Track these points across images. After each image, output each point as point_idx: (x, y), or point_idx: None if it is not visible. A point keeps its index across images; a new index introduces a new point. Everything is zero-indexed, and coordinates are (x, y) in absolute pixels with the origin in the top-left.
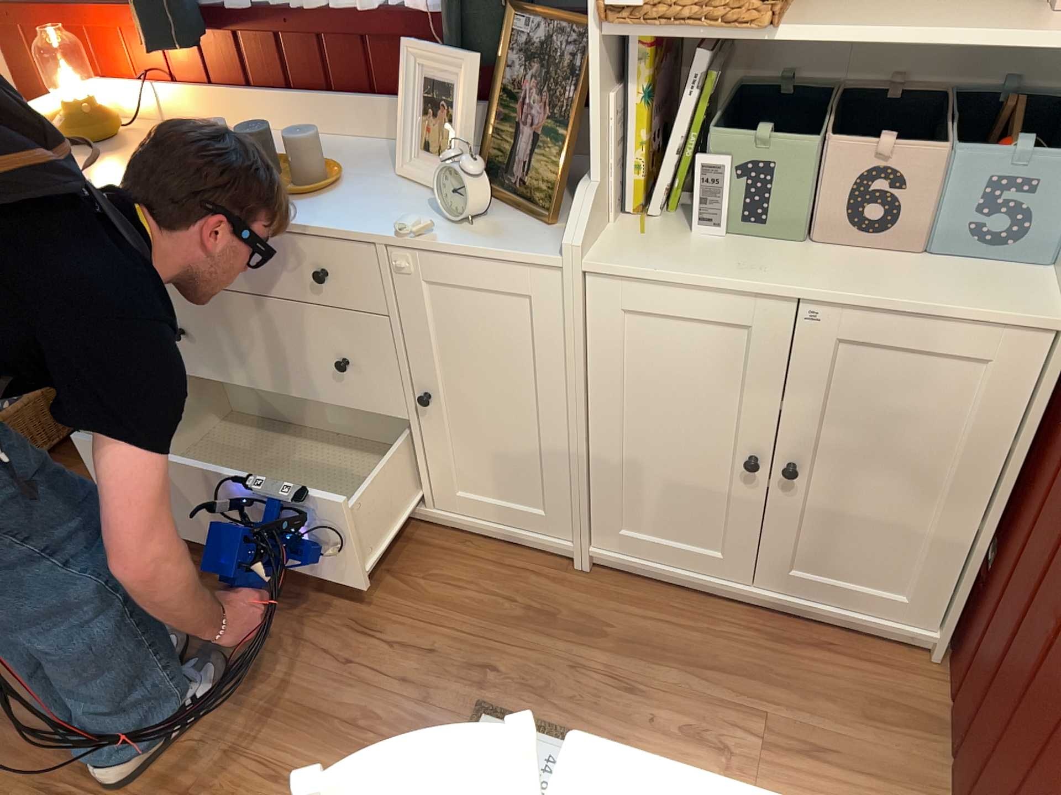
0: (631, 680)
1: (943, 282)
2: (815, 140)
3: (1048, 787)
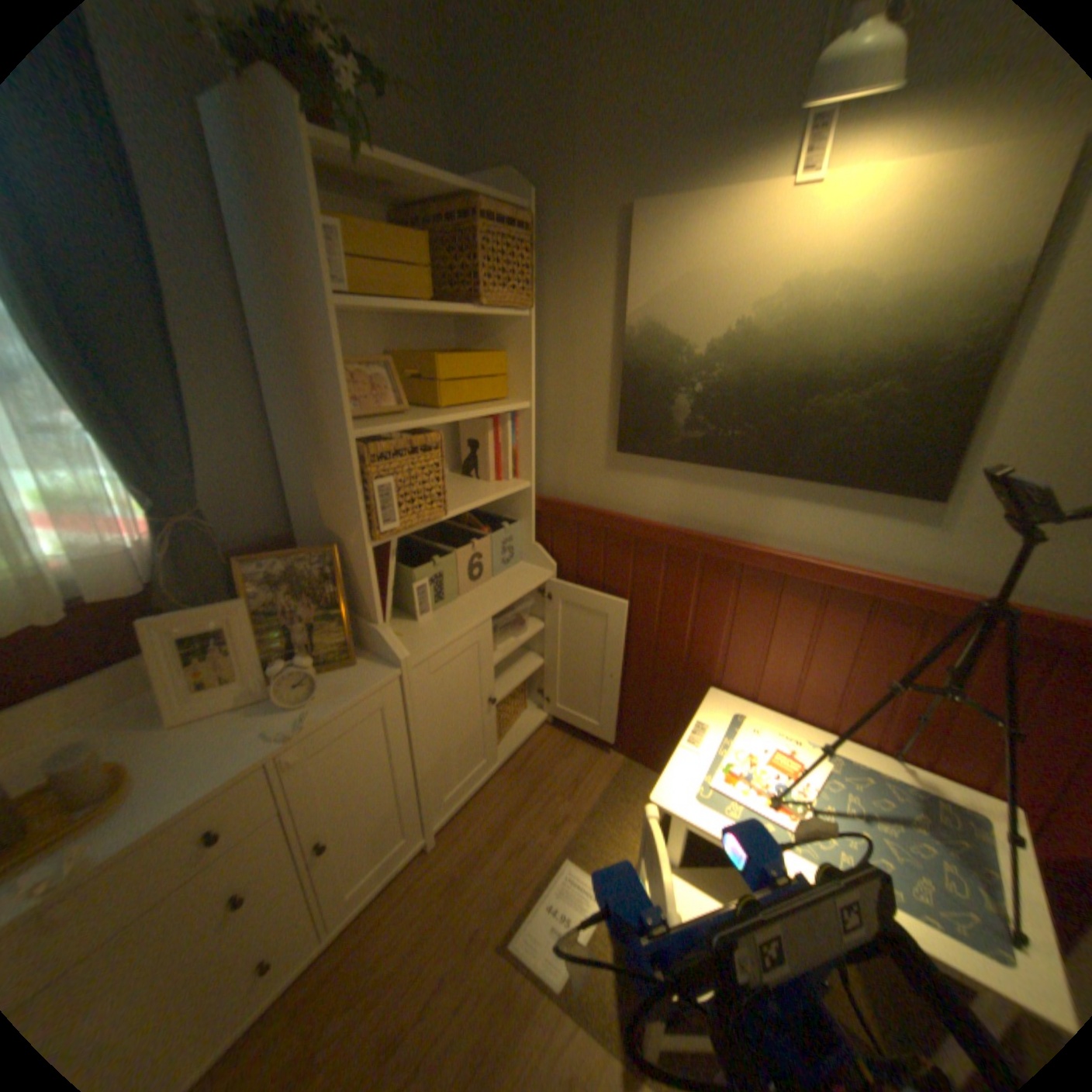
0: (519, 849)
1: (513, 579)
2: (449, 550)
3: (675, 684)
